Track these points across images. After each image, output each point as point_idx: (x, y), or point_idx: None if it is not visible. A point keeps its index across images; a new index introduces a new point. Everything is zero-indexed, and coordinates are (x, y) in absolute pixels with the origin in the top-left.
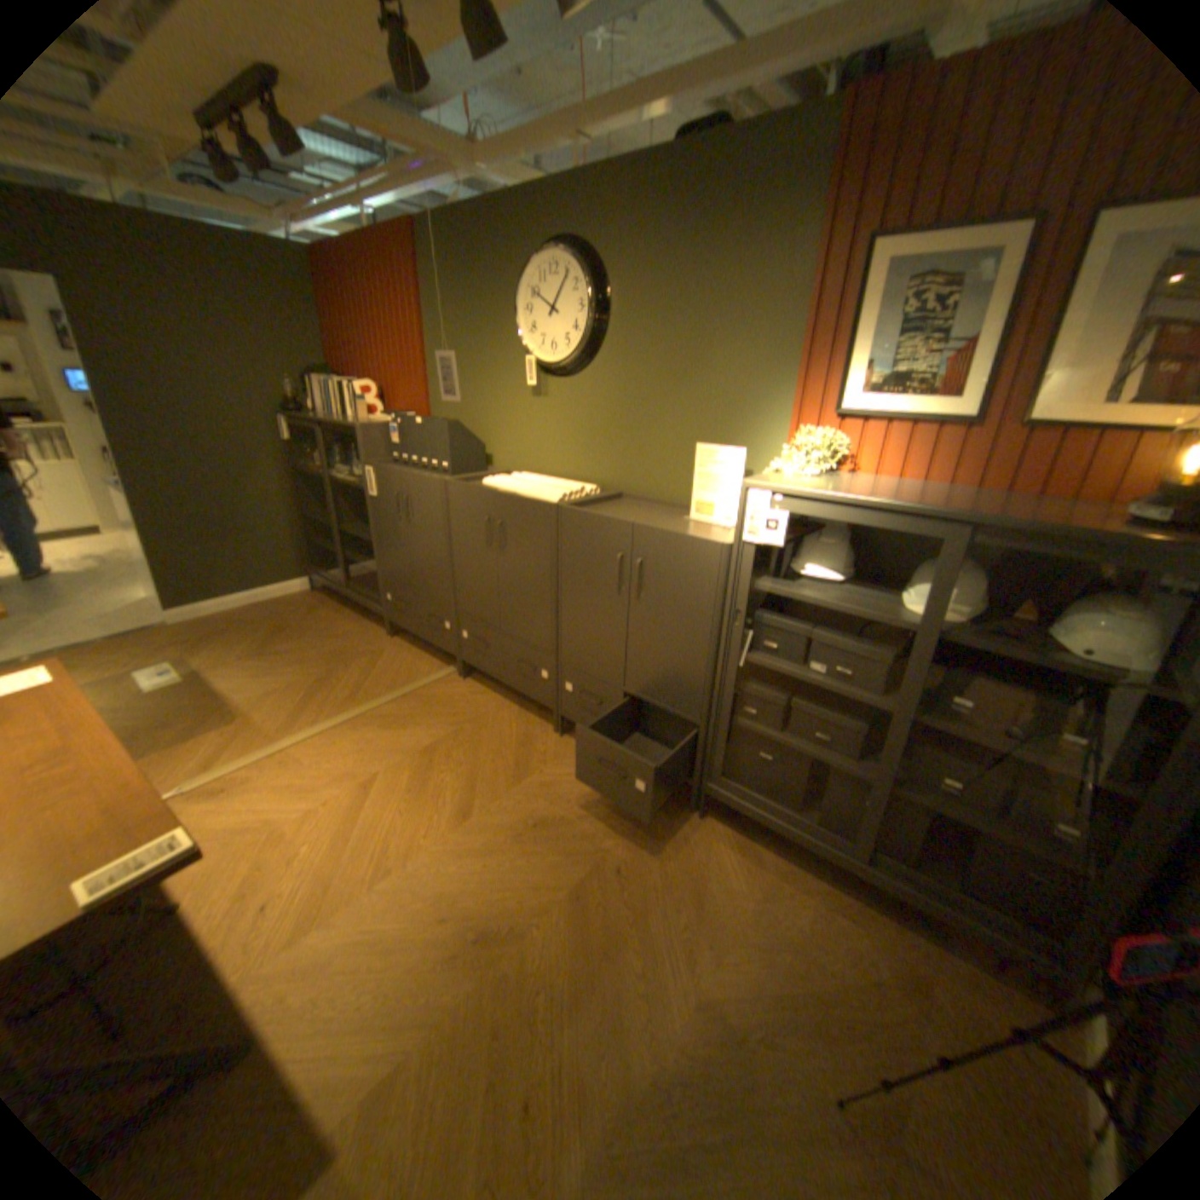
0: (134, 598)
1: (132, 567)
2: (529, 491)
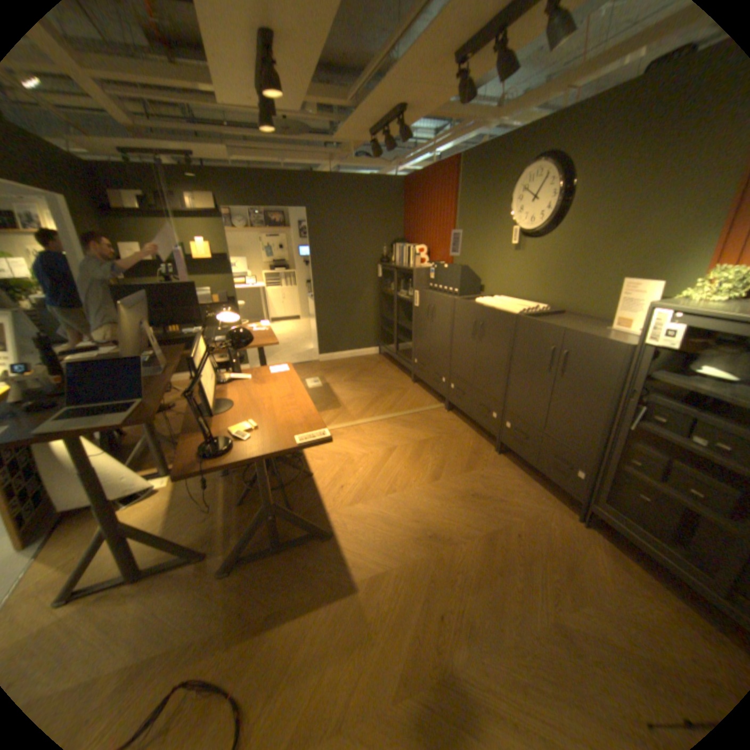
0: (309, 348)
1: (309, 334)
2: (502, 306)
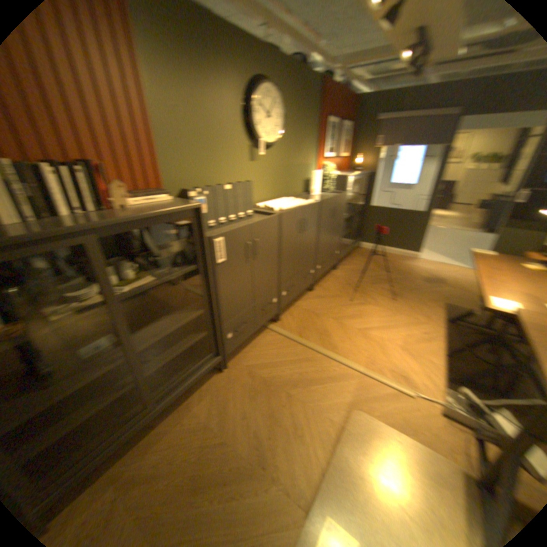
0: None
1: None
2: (303, 202)
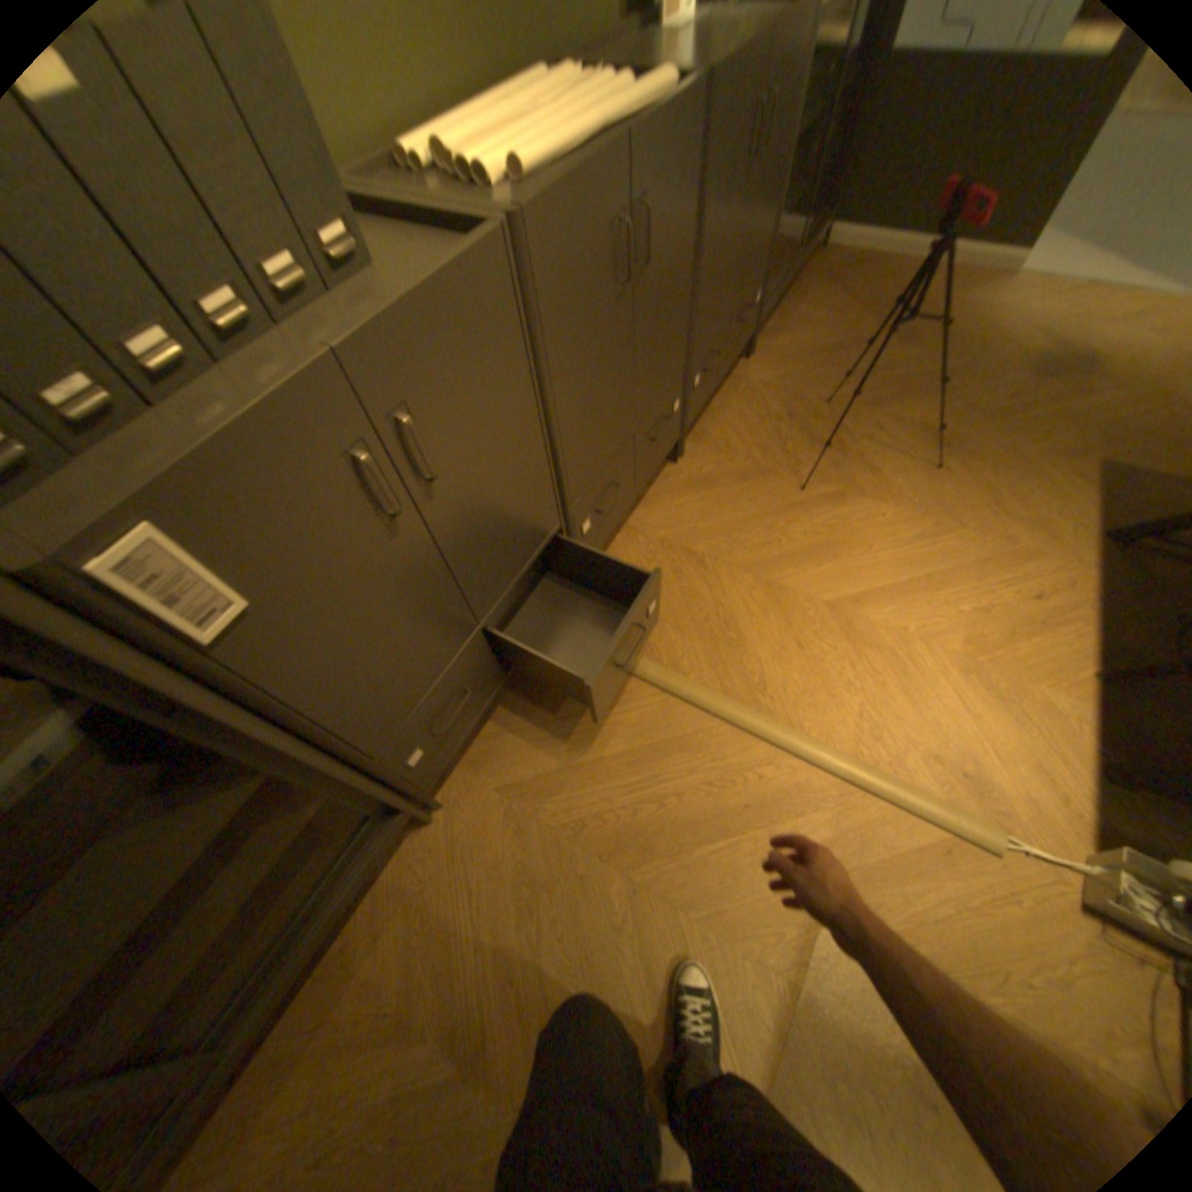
0: None
1: None
2: (621, 98)
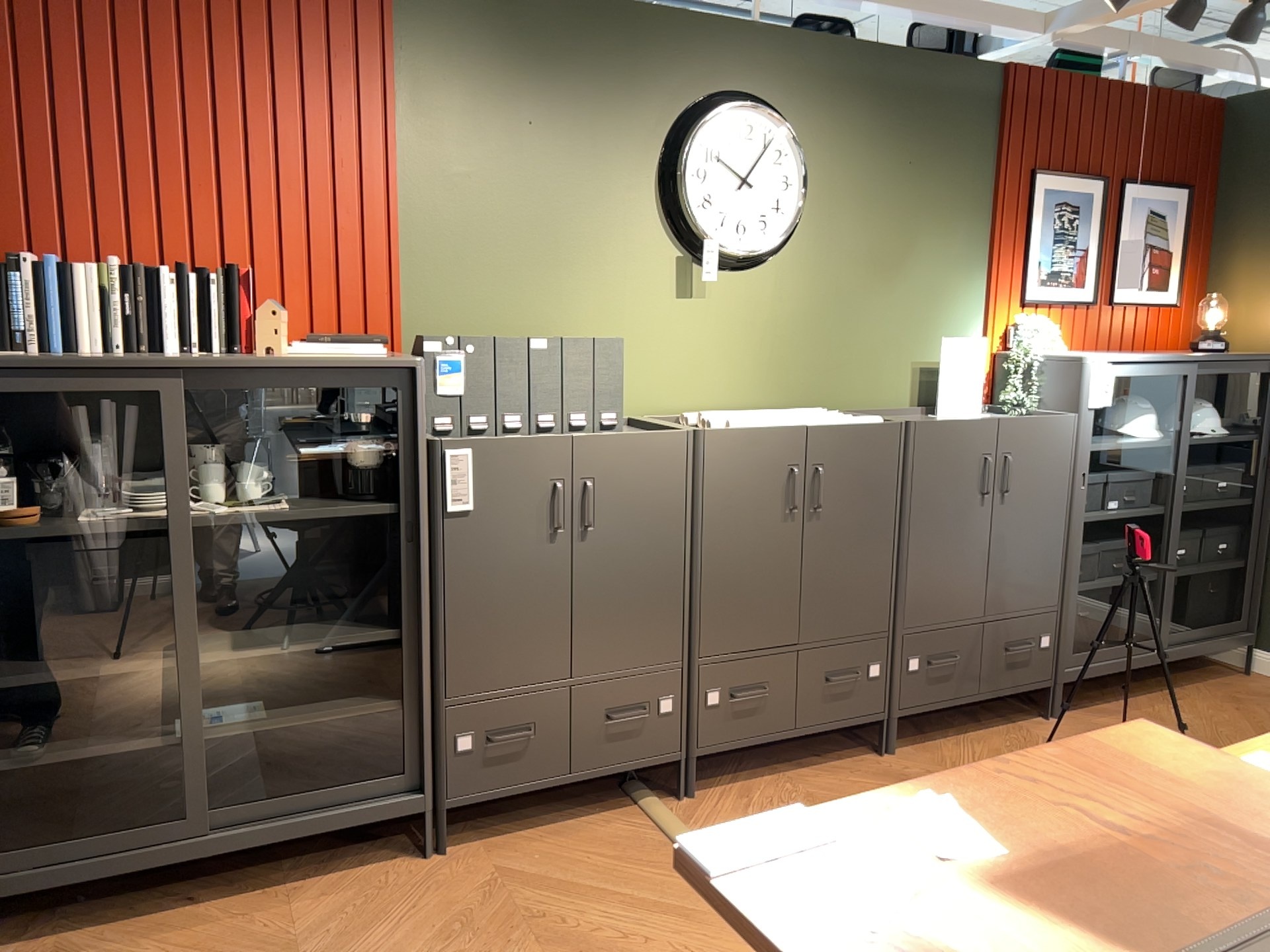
0: None
1: None
2: (827, 418)
